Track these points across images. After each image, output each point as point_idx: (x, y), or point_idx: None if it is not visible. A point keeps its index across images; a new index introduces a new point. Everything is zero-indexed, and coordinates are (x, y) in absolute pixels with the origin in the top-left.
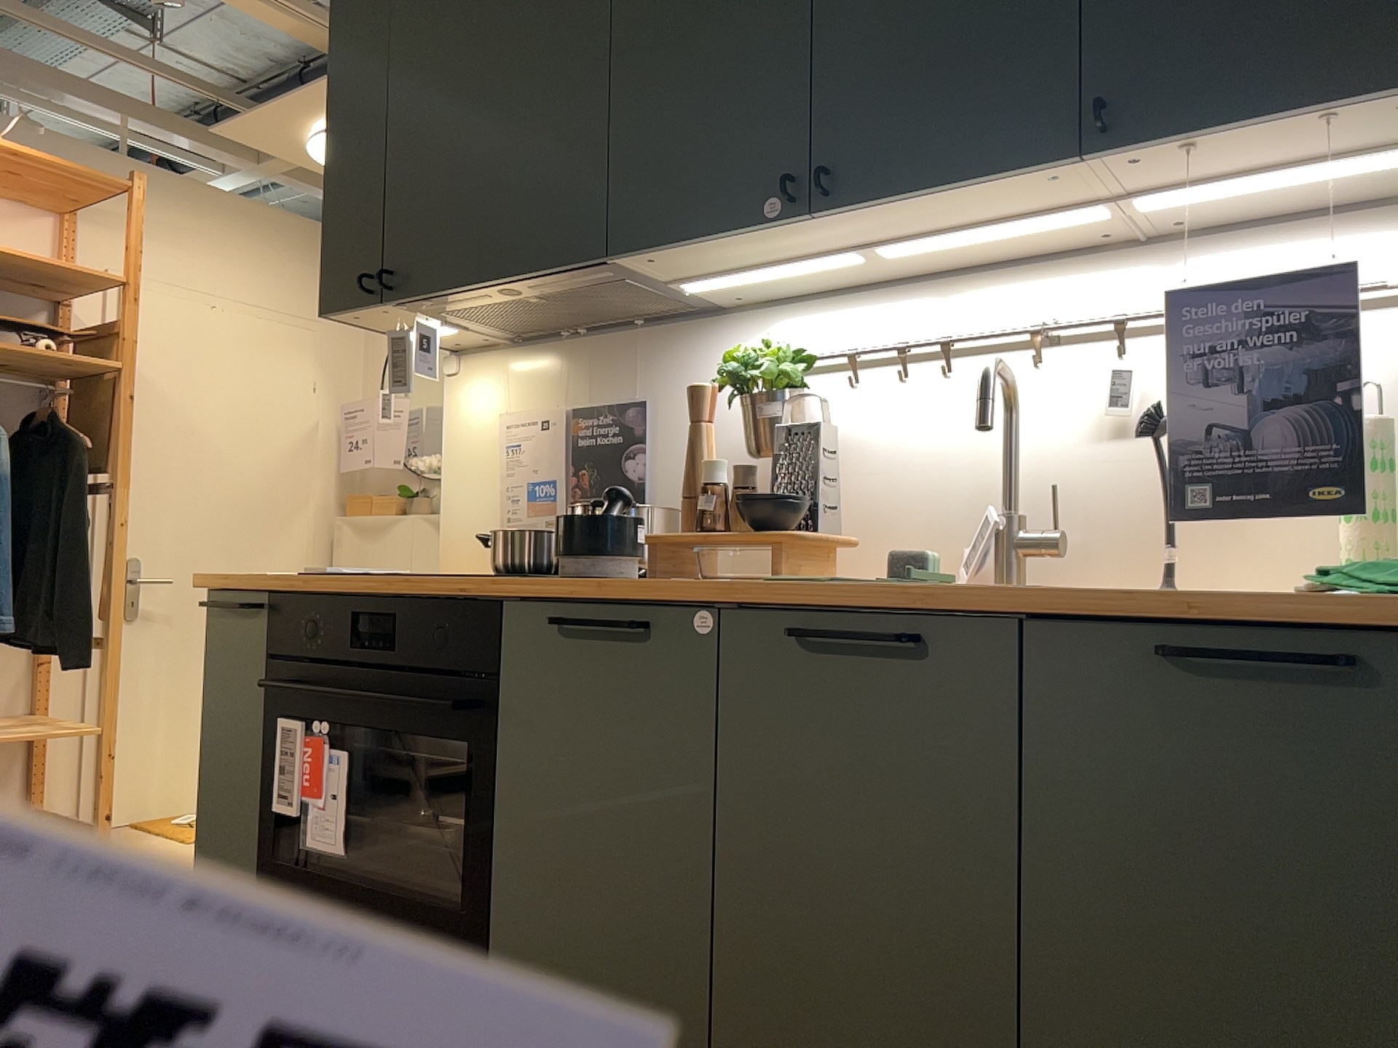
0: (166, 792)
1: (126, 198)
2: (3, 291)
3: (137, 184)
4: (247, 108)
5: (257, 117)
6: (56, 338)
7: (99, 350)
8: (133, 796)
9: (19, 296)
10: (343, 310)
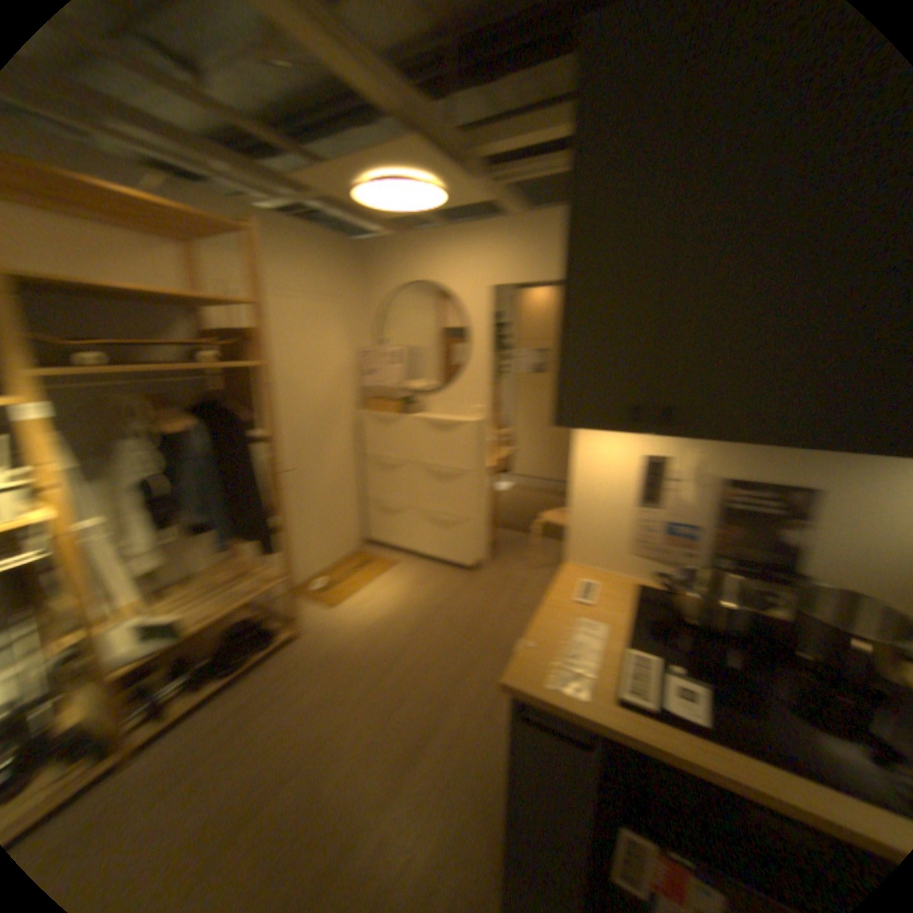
0: (310, 567)
1: (242, 233)
2: (164, 305)
3: (249, 222)
4: (309, 152)
5: (315, 160)
6: (216, 345)
7: (240, 345)
8: (296, 575)
9: (175, 307)
10: (584, 424)
